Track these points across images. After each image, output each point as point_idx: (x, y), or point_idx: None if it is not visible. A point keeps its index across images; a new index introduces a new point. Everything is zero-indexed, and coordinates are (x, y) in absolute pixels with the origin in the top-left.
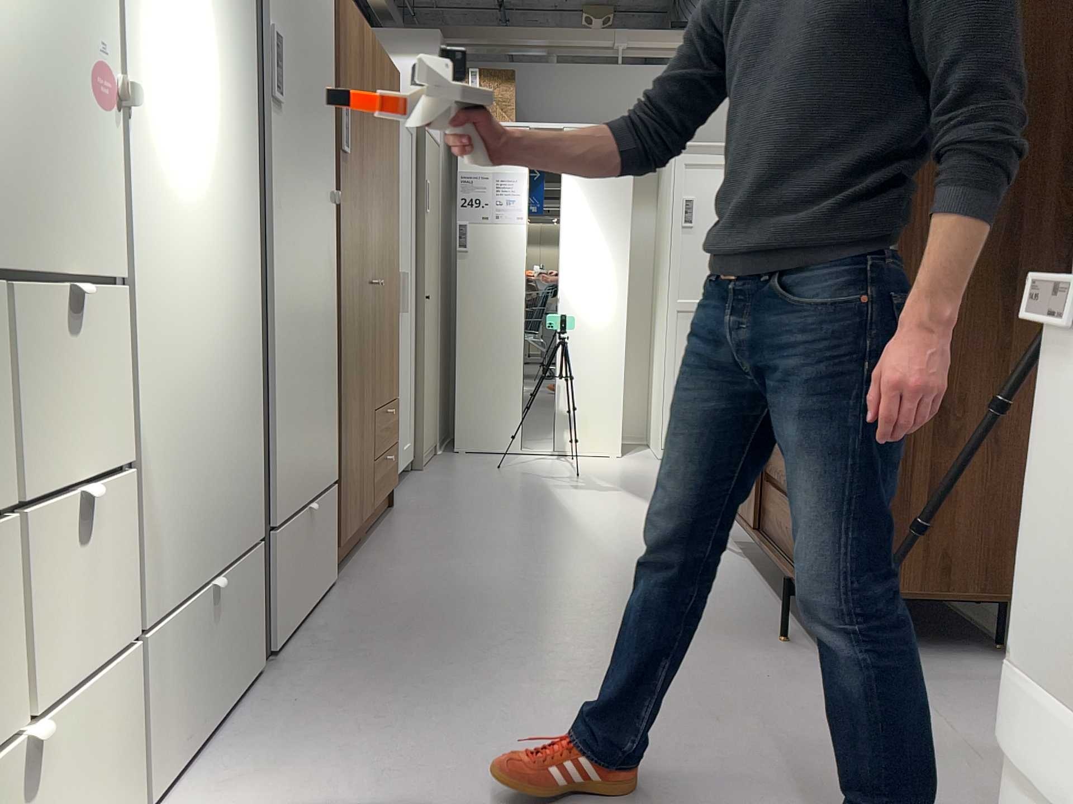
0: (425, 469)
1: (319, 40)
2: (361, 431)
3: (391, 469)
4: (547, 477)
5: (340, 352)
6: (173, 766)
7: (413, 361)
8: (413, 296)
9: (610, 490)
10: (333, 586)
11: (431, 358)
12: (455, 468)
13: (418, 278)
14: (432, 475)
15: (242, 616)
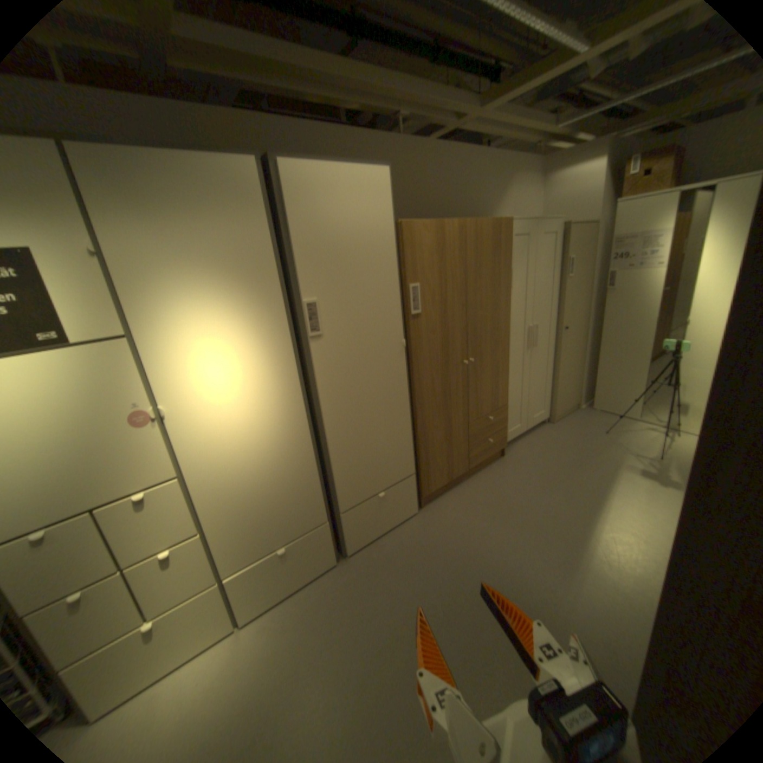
0: (556, 424)
1: (374, 271)
2: (449, 440)
3: (496, 443)
4: (633, 454)
5: (417, 415)
6: (255, 611)
7: (550, 367)
8: (553, 331)
9: (673, 485)
10: (414, 516)
11: (572, 361)
12: (578, 426)
13: (559, 319)
14: (555, 431)
15: (310, 552)
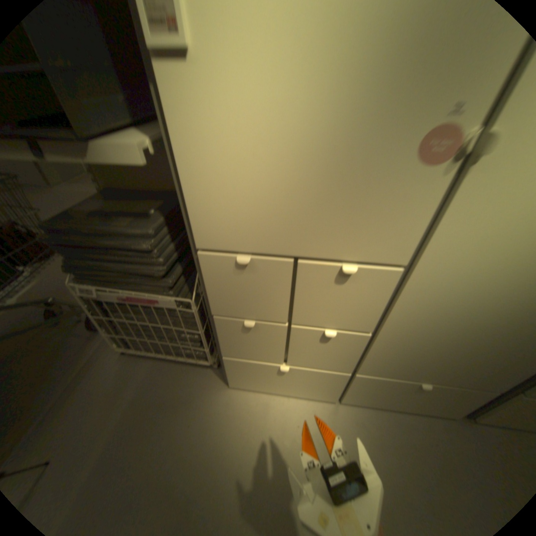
0: None
1: None
2: None
3: None
4: None
5: None
6: (362, 403)
7: None
8: None
9: None
10: None
11: None
12: None
13: None
14: None
15: (451, 401)
